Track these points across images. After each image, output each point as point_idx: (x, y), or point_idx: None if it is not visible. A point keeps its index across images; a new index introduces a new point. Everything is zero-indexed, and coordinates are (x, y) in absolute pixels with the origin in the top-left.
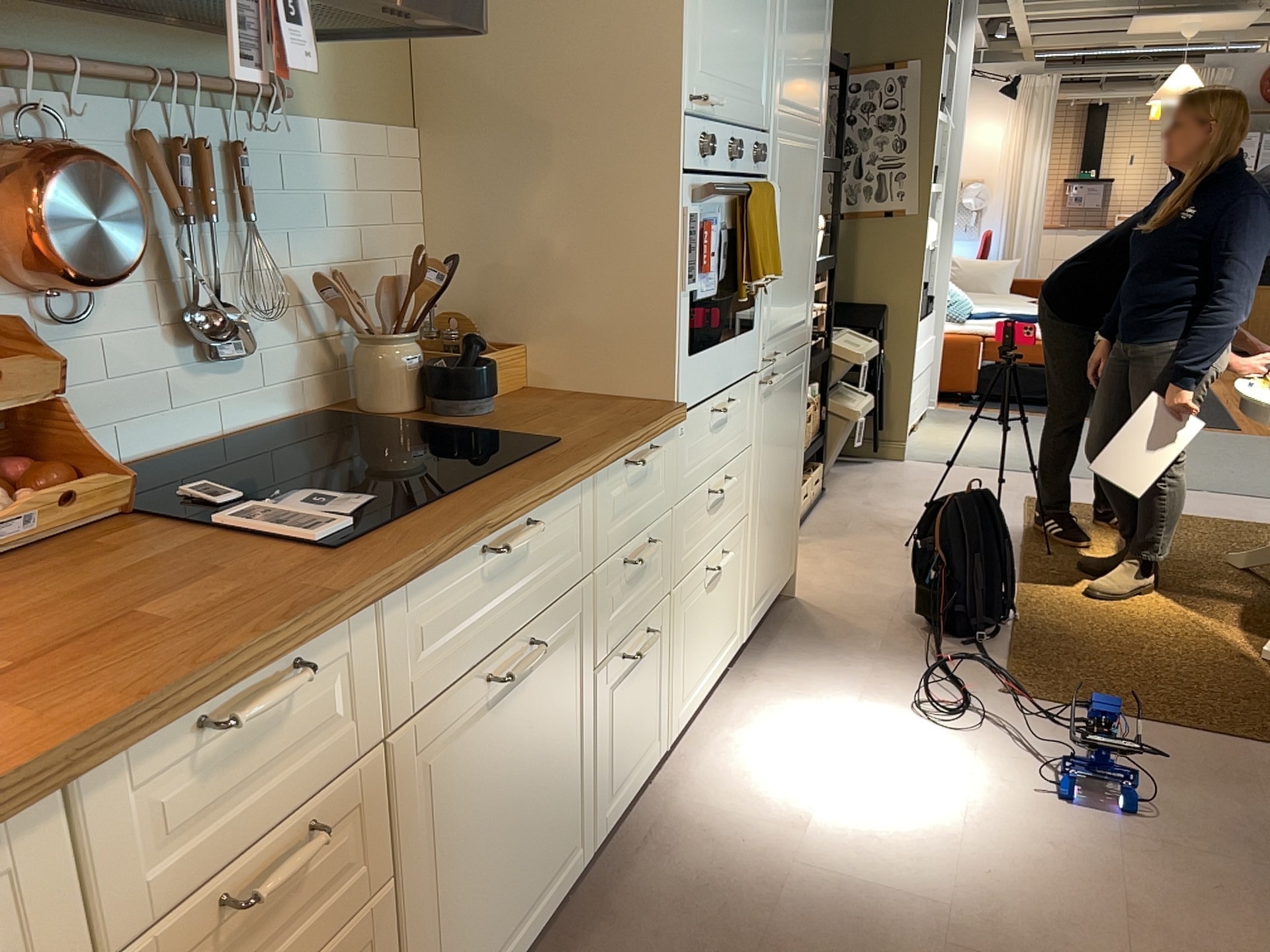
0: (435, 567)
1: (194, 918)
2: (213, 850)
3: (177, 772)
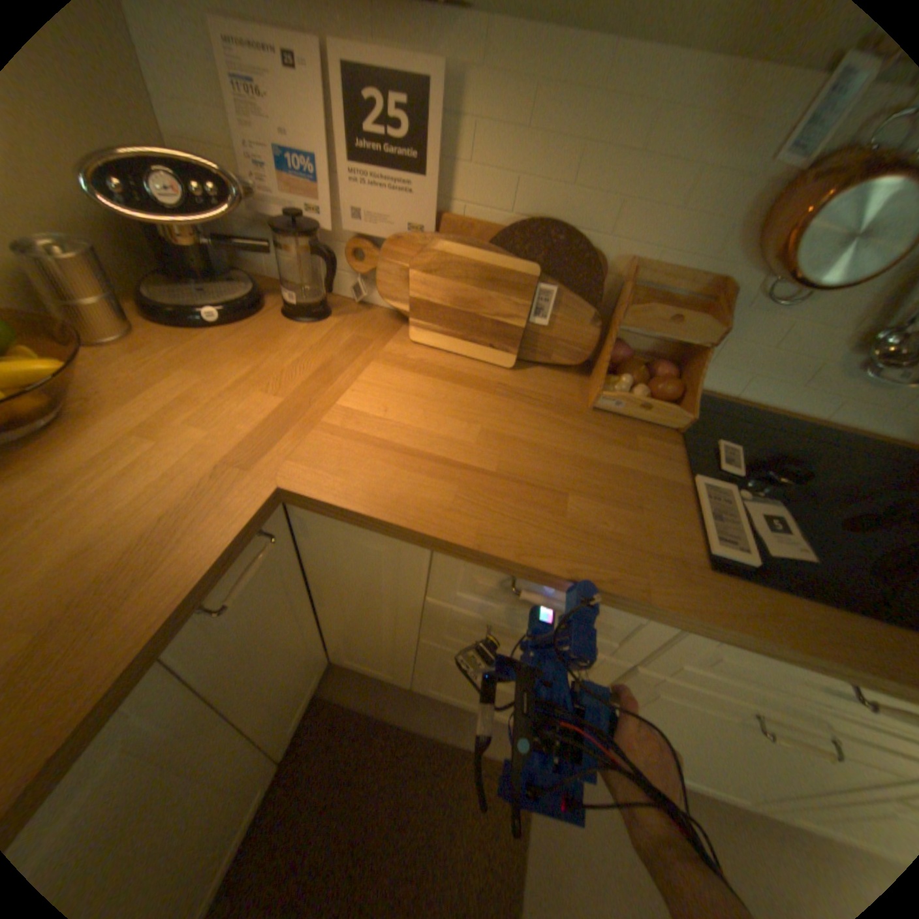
0: (771, 654)
1: (472, 619)
2: (493, 612)
3: (491, 577)
